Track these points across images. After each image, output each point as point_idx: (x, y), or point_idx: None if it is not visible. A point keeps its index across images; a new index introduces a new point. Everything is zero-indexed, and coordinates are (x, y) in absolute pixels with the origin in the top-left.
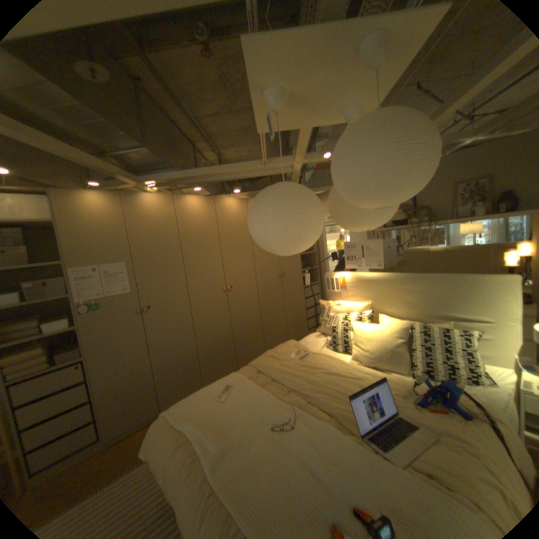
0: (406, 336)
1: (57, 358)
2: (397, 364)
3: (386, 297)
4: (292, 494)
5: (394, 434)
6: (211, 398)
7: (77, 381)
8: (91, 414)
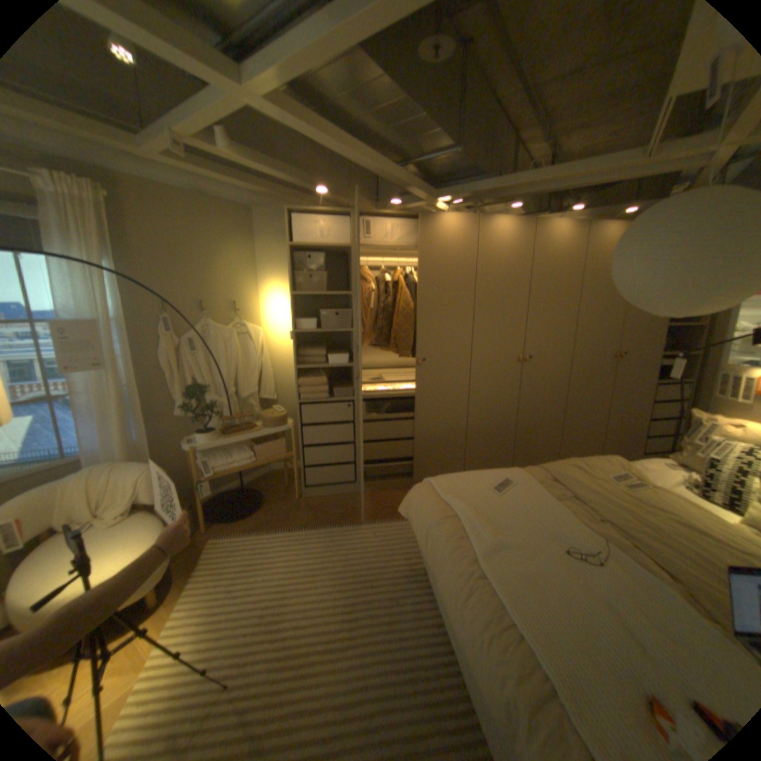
0: None
1: (336, 390)
2: None
3: None
4: (591, 633)
5: None
6: (485, 485)
7: (347, 418)
8: (353, 455)
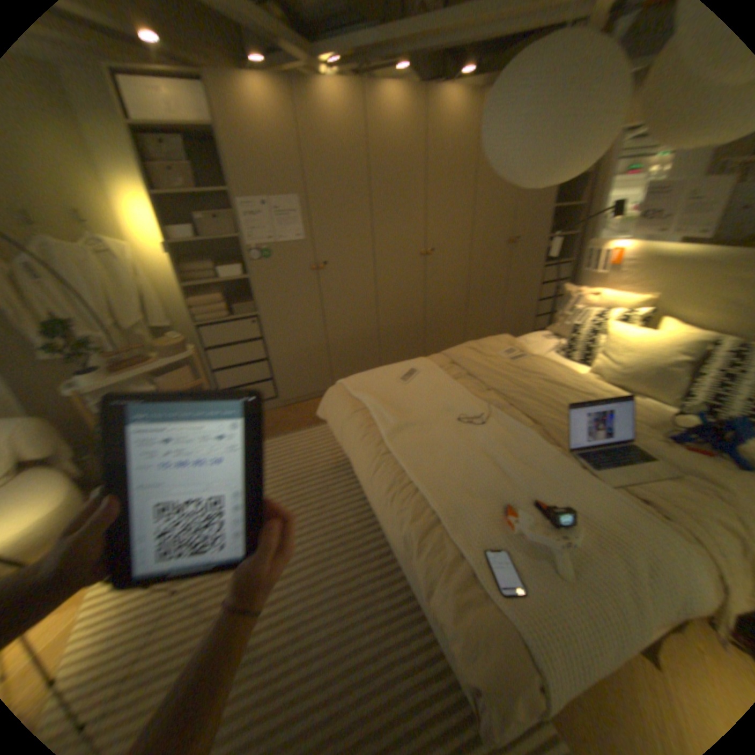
0: (700, 353)
1: (237, 306)
2: (663, 388)
3: (691, 289)
4: (471, 473)
5: (618, 457)
6: (393, 377)
7: (256, 334)
8: (271, 371)
